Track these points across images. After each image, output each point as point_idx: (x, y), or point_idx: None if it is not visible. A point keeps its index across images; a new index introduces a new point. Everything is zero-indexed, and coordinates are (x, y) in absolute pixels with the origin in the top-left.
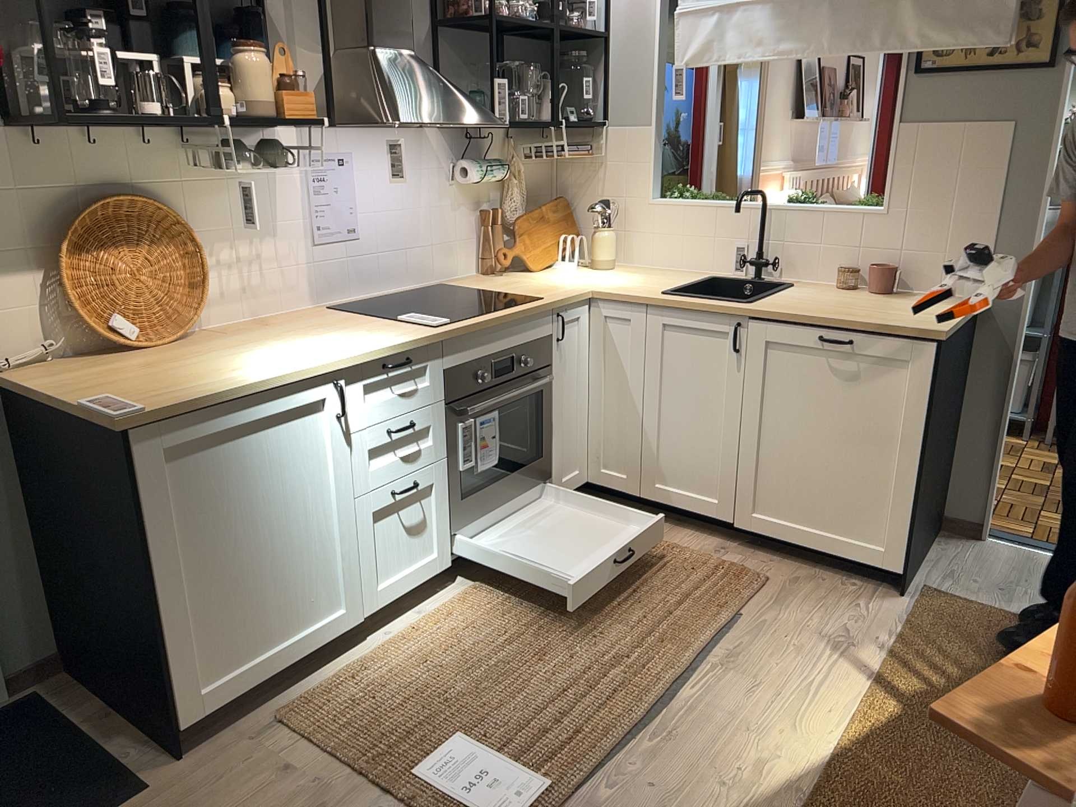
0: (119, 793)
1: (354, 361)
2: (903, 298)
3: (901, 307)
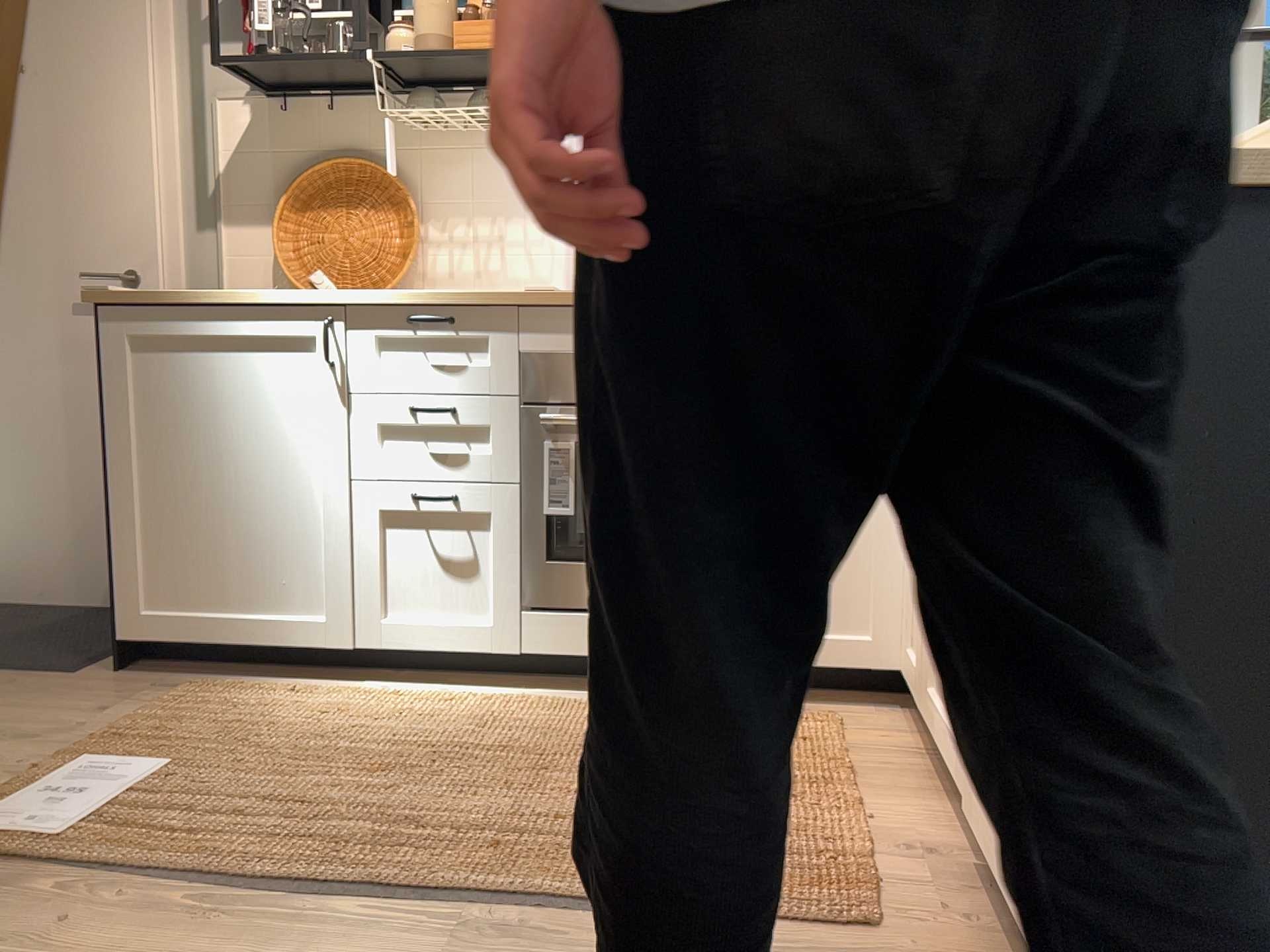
0: (64, 666)
1: (356, 299)
2: None
3: None
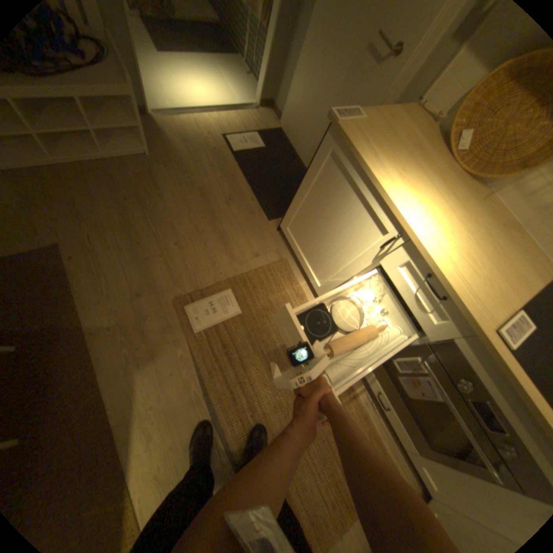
0: (270, 214)
1: (418, 245)
2: None
3: None
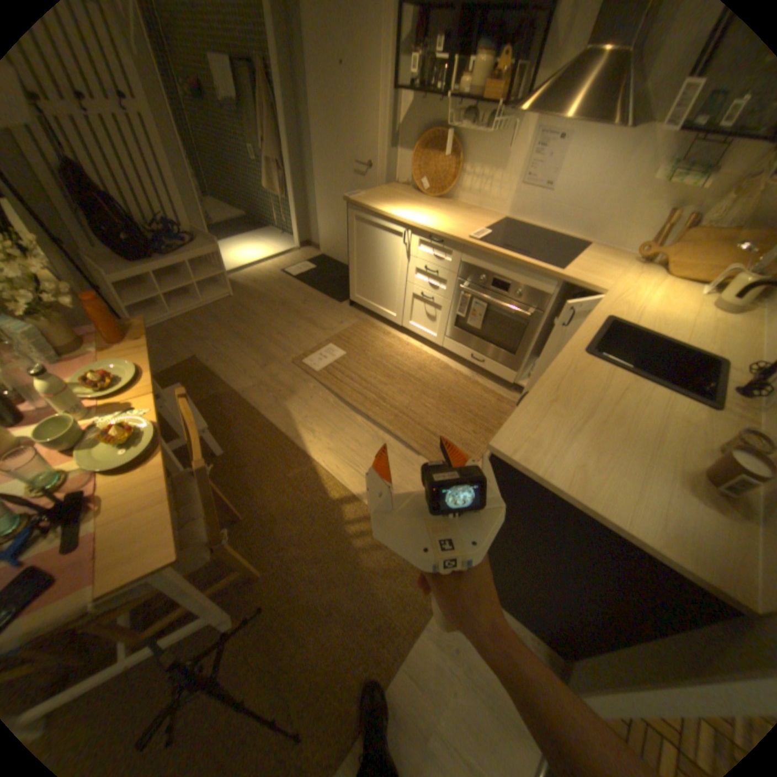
0: (339, 299)
1: (414, 226)
2: (694, 495)
3: (621, 465)
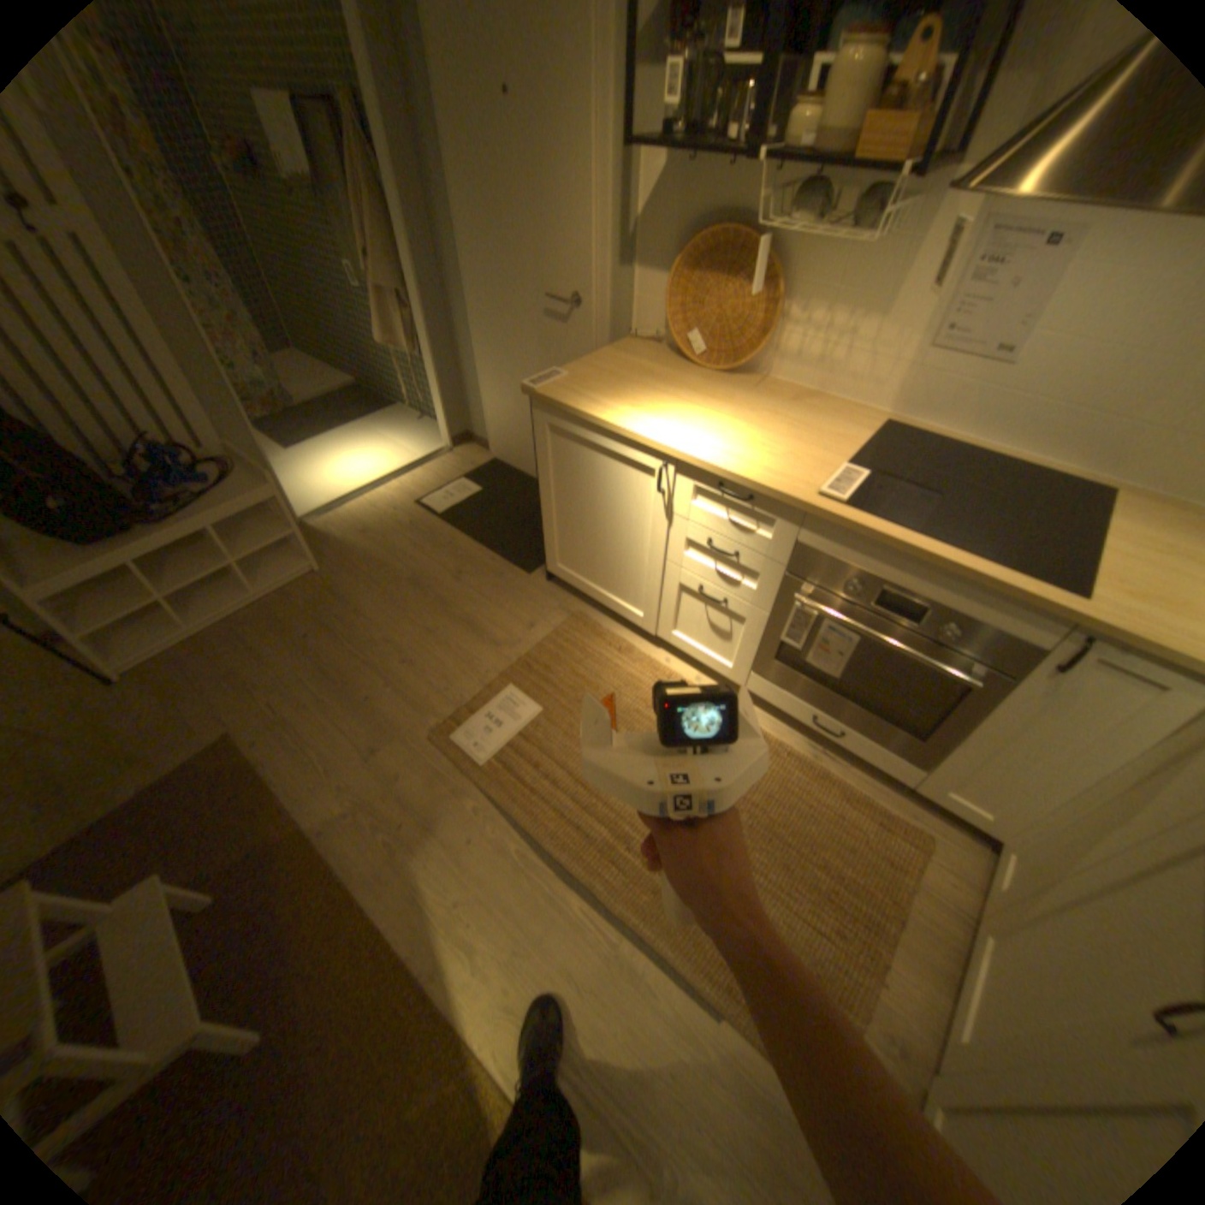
0: (527, 565)
1: (685, 458)
2: None
3: None
